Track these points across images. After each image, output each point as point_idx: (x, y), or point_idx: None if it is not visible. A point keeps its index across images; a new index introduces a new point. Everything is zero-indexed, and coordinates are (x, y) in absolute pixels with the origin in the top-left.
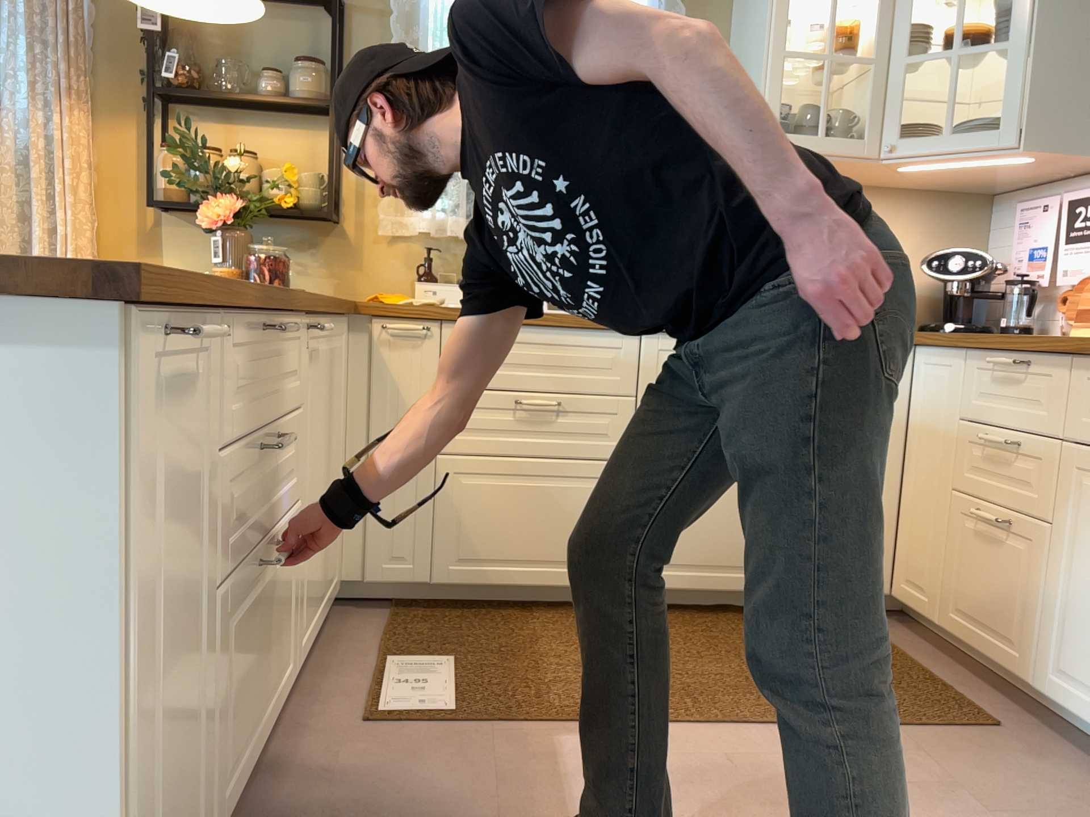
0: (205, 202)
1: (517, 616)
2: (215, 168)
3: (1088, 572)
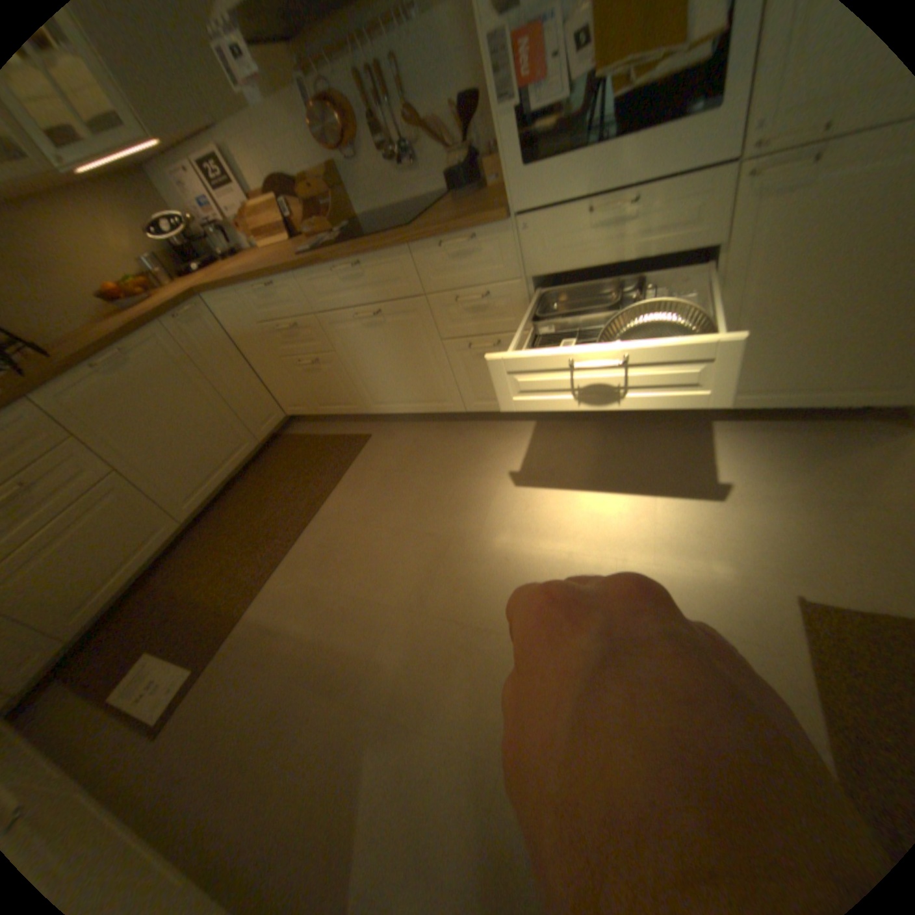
0: None
1: (141, 593)
2: None
3: (360, 361)
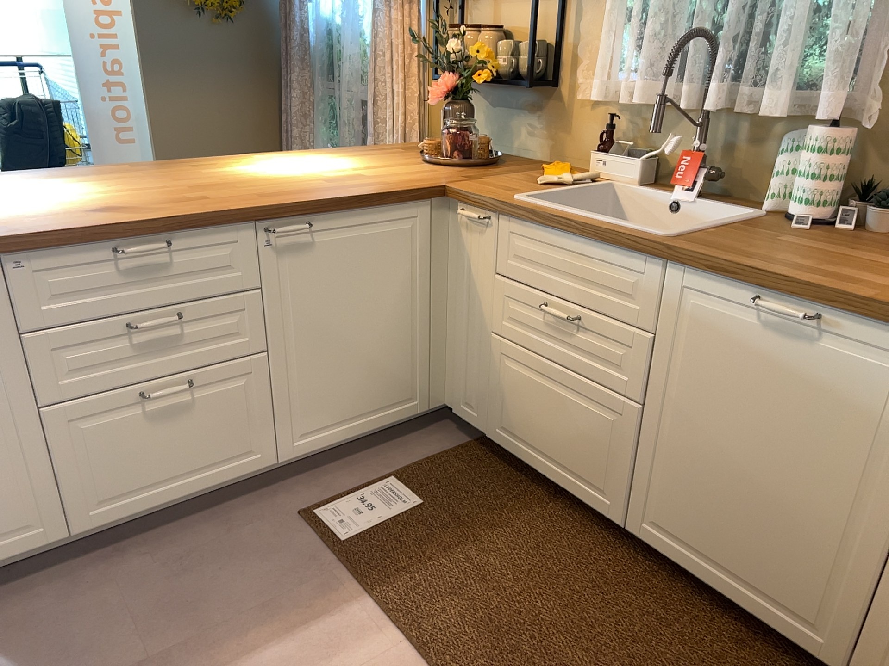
0: (440, 81)
1: (537, 496)
2: (447, 50)
3: None
